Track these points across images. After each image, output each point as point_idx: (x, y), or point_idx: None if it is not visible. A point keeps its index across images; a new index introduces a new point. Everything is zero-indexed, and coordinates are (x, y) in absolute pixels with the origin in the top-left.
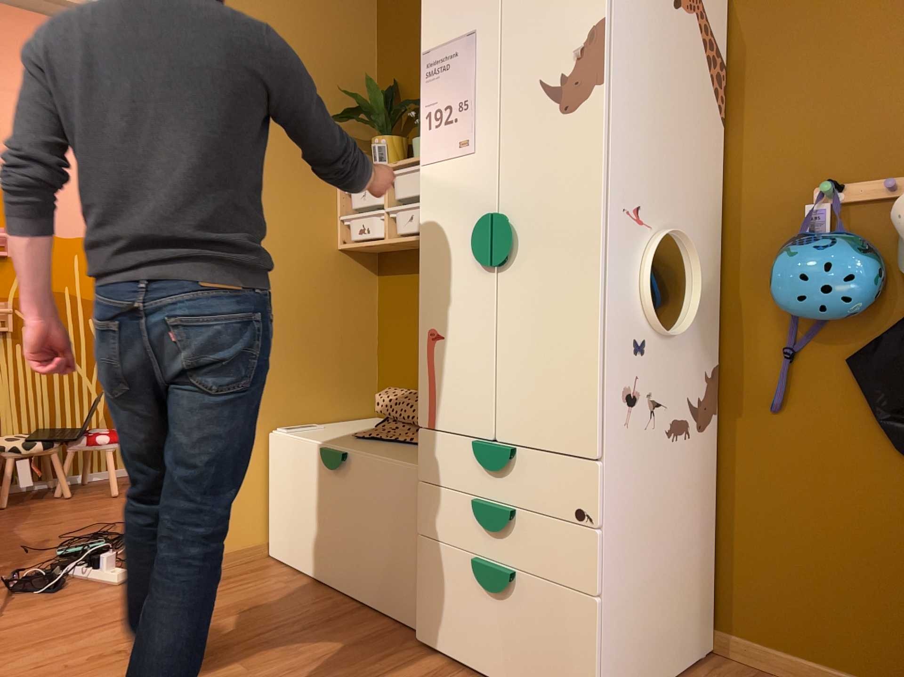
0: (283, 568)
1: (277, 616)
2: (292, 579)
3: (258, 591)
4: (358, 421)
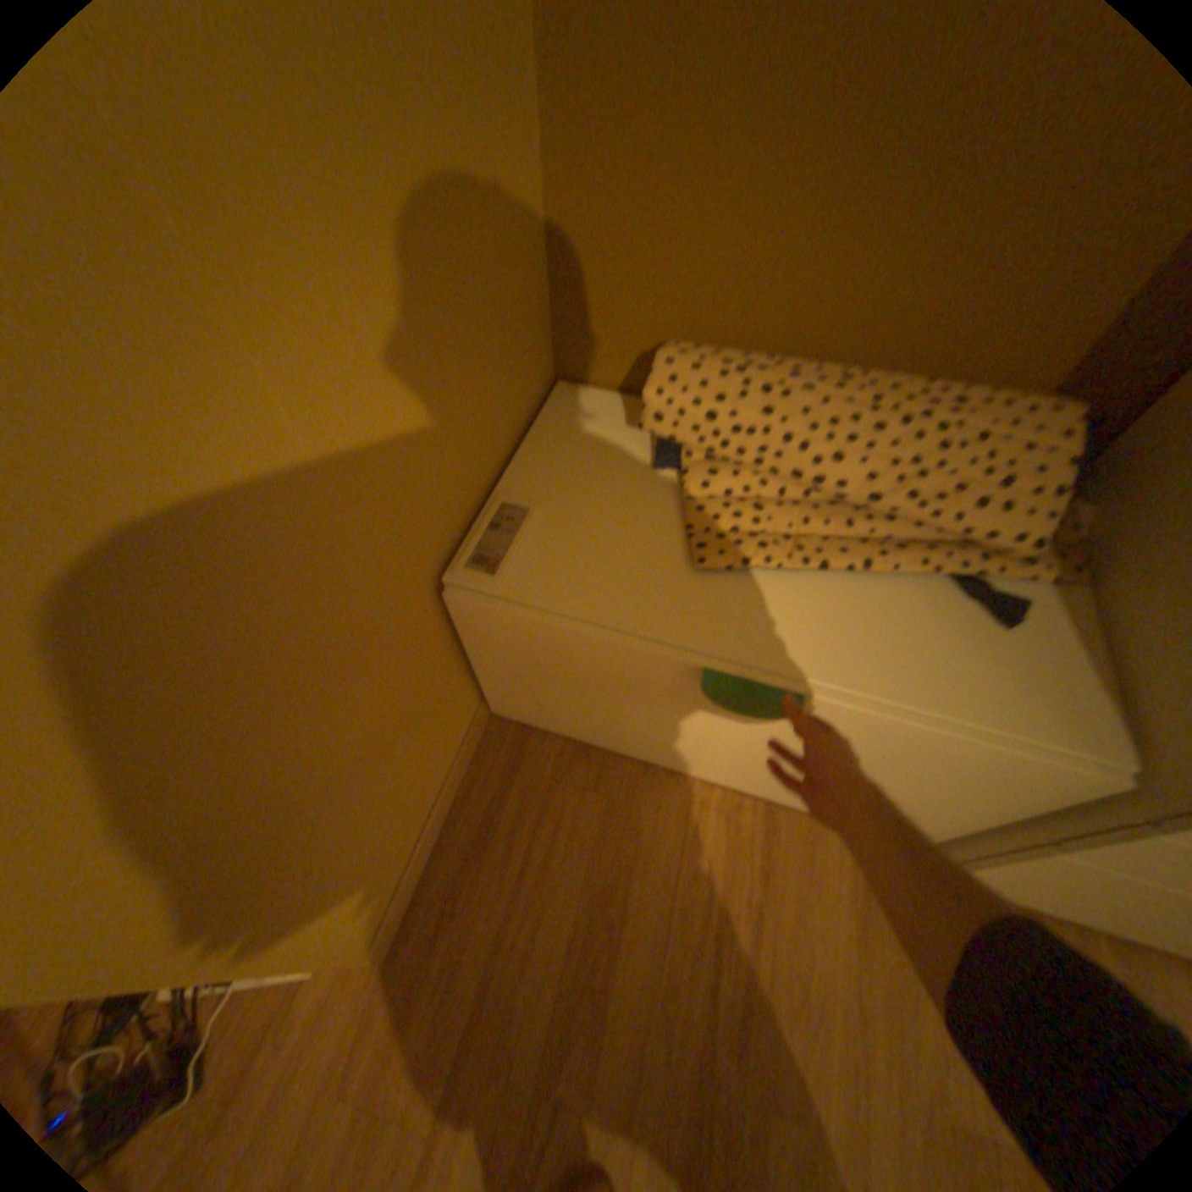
0: (549, 740)
1: (684, 908)
2: (594, 767)
3: (579, 840)
4: (555, 421)
